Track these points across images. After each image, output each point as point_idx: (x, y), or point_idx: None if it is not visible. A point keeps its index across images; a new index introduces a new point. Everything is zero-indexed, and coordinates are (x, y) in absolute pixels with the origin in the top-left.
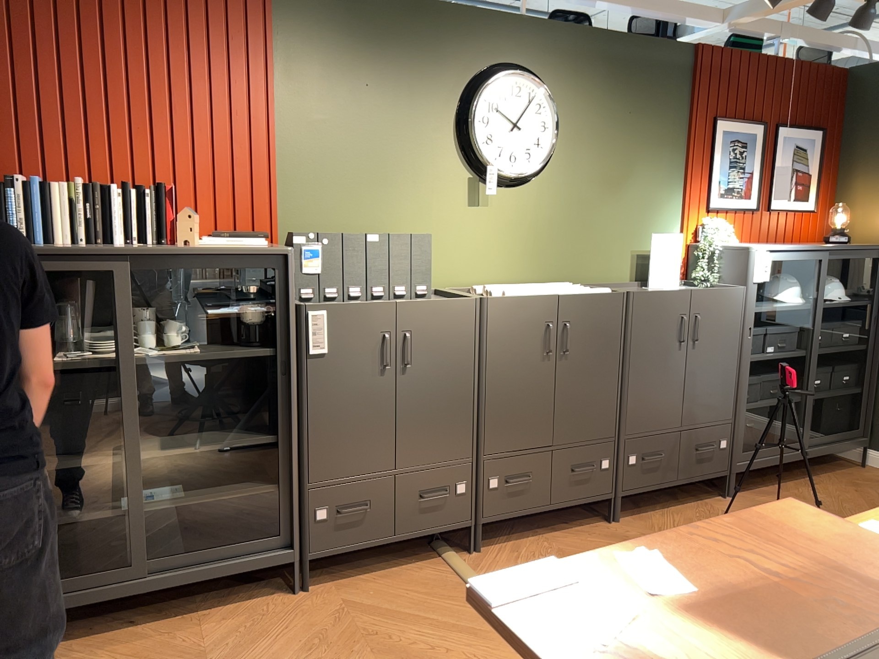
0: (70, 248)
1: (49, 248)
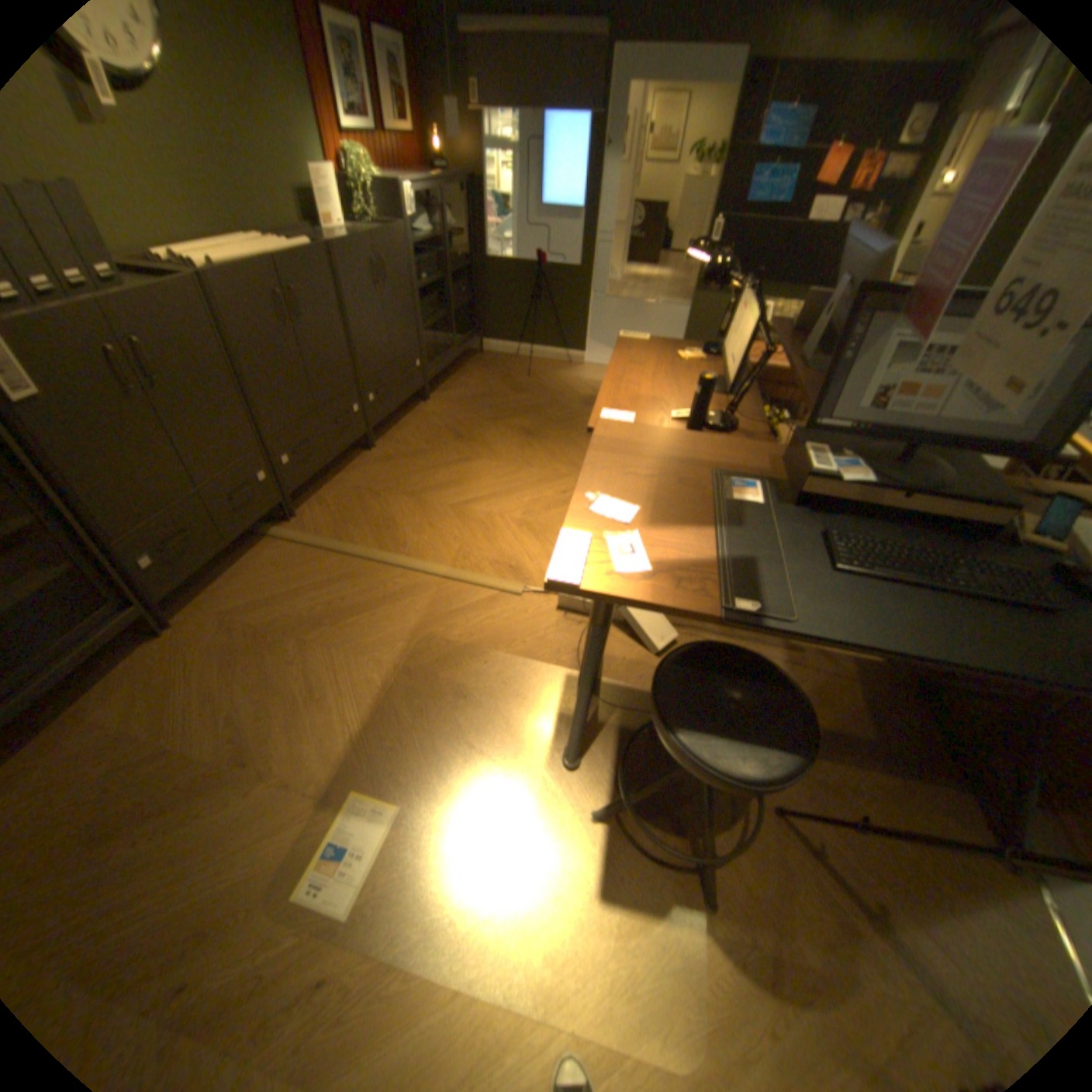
0: None
1: None
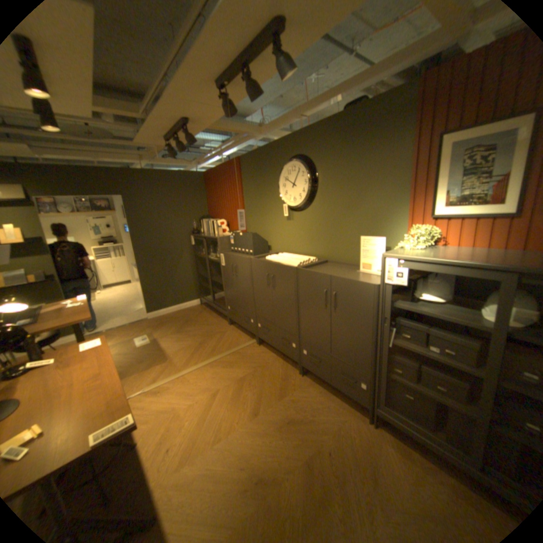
0: (210, 234)
1: (208, 234)
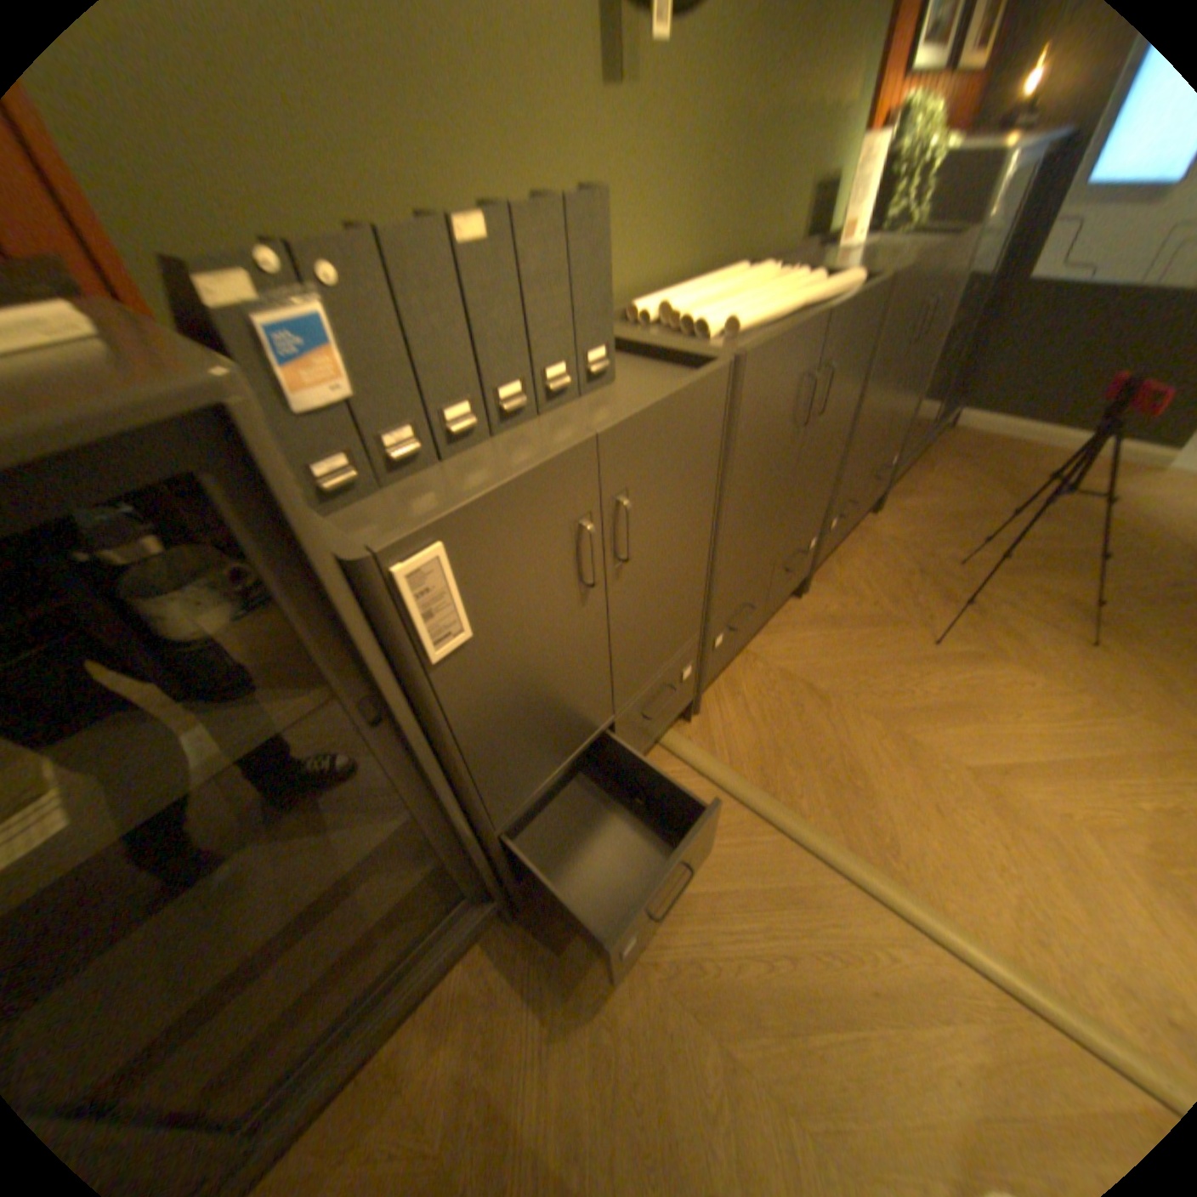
0: None
1: None
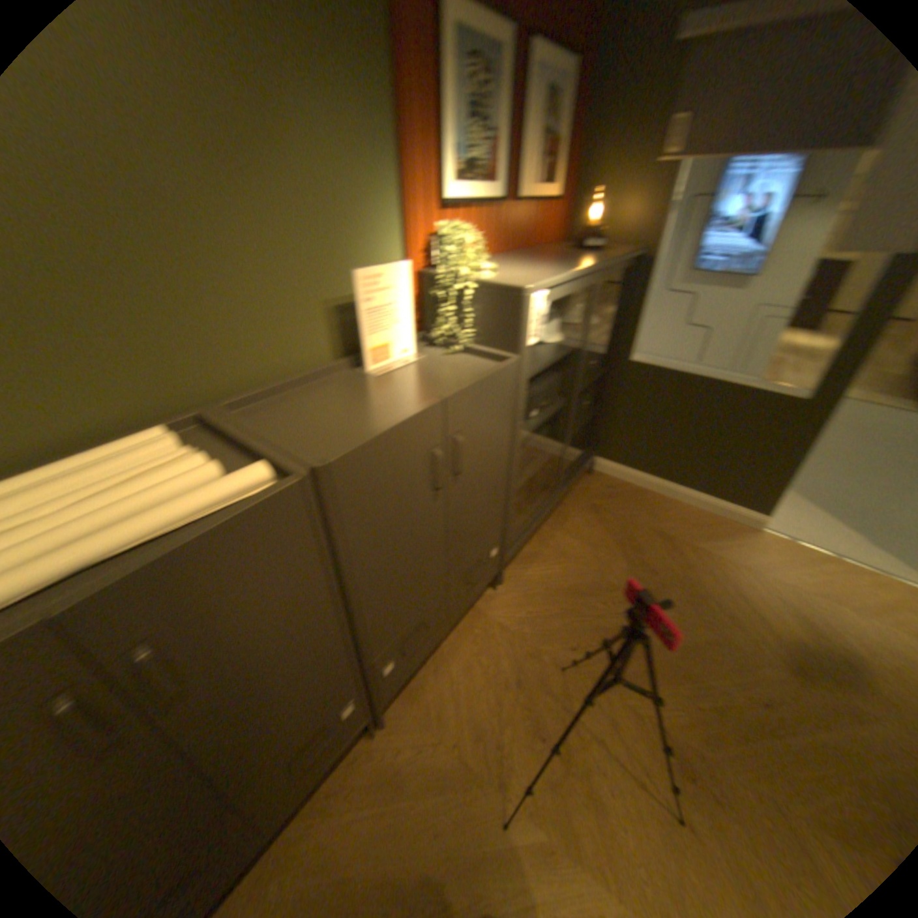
0: None
1: None
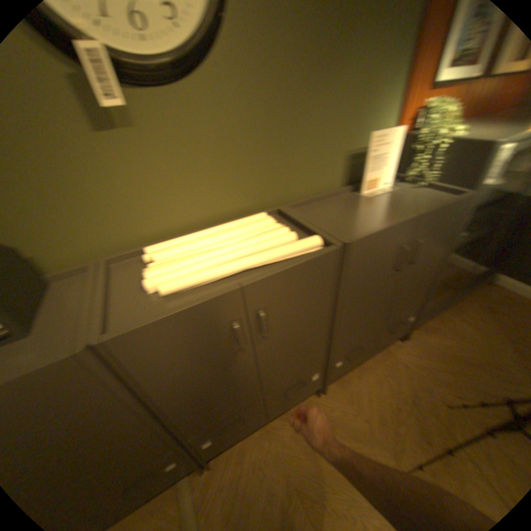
0: None
1: None
